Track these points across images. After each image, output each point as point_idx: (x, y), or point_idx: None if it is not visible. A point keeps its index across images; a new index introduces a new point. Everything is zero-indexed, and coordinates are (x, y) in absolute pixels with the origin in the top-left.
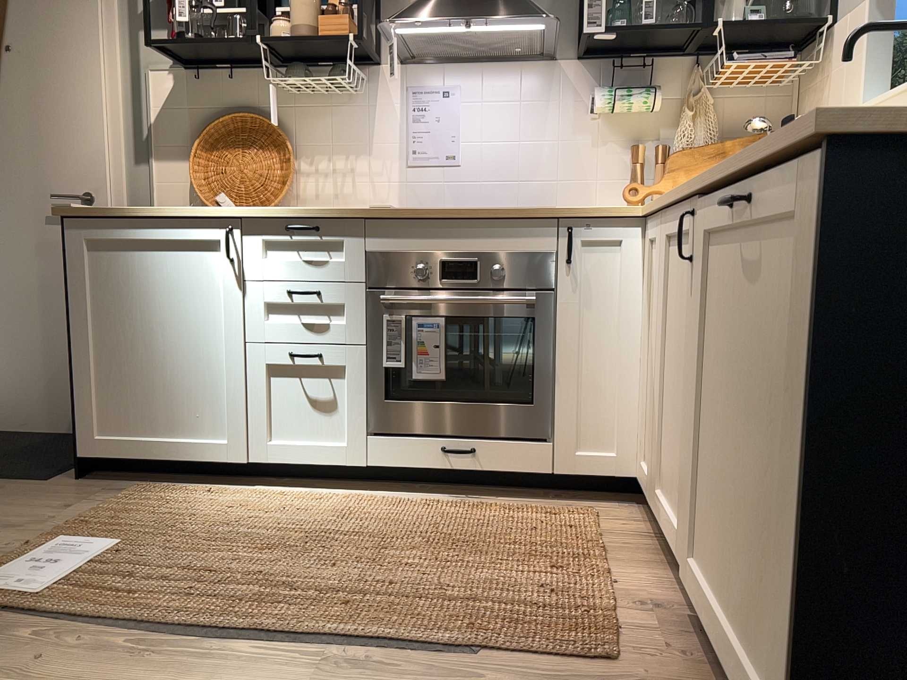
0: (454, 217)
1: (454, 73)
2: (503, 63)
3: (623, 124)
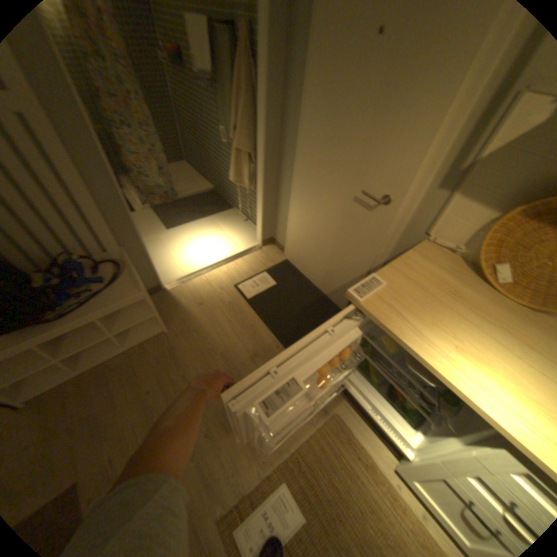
0: None
1: None
2: None
3: None
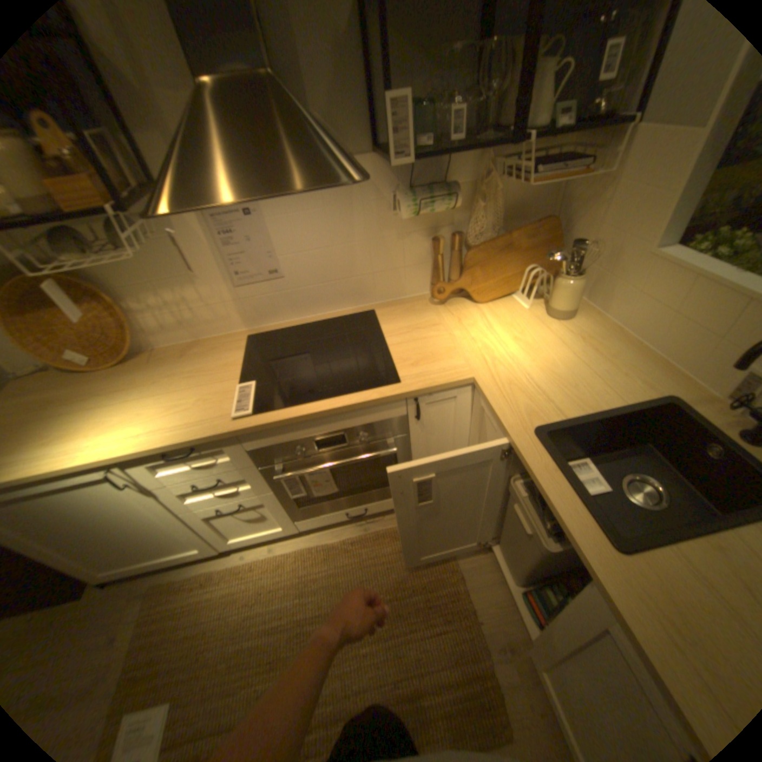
0: (315, 415)
1: None
2: None
3: (424, 213)
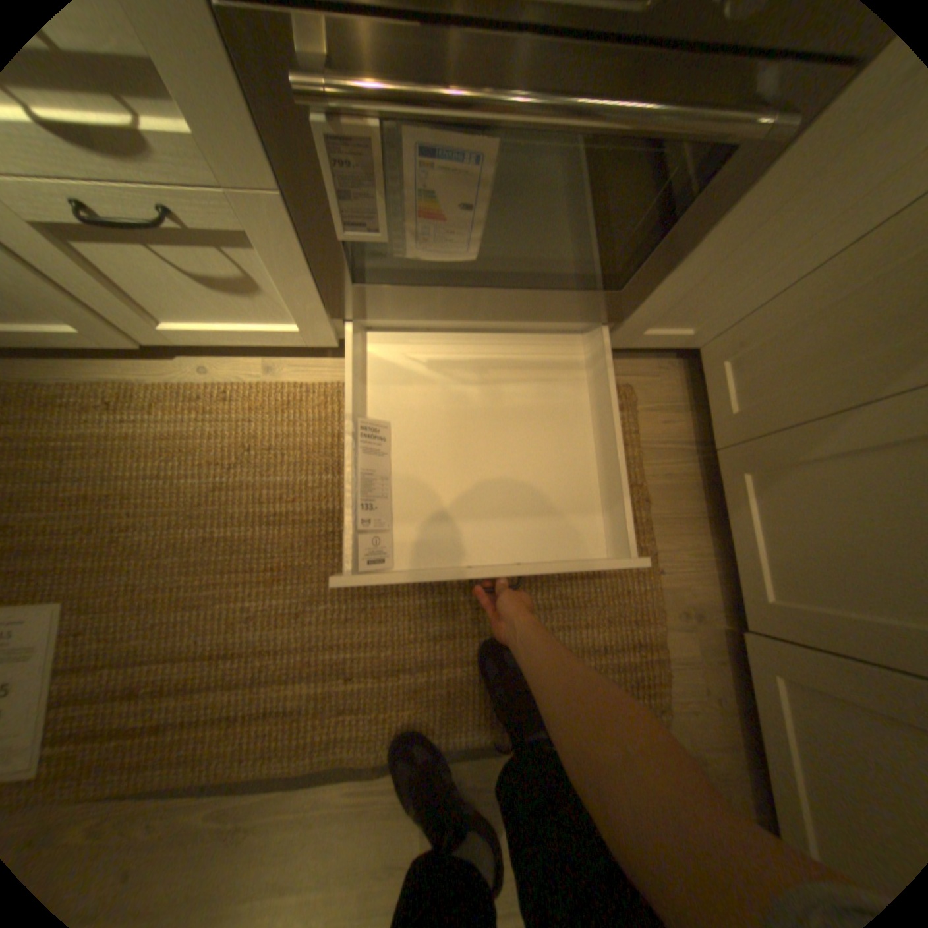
0: None
1: None
2: None
3: None
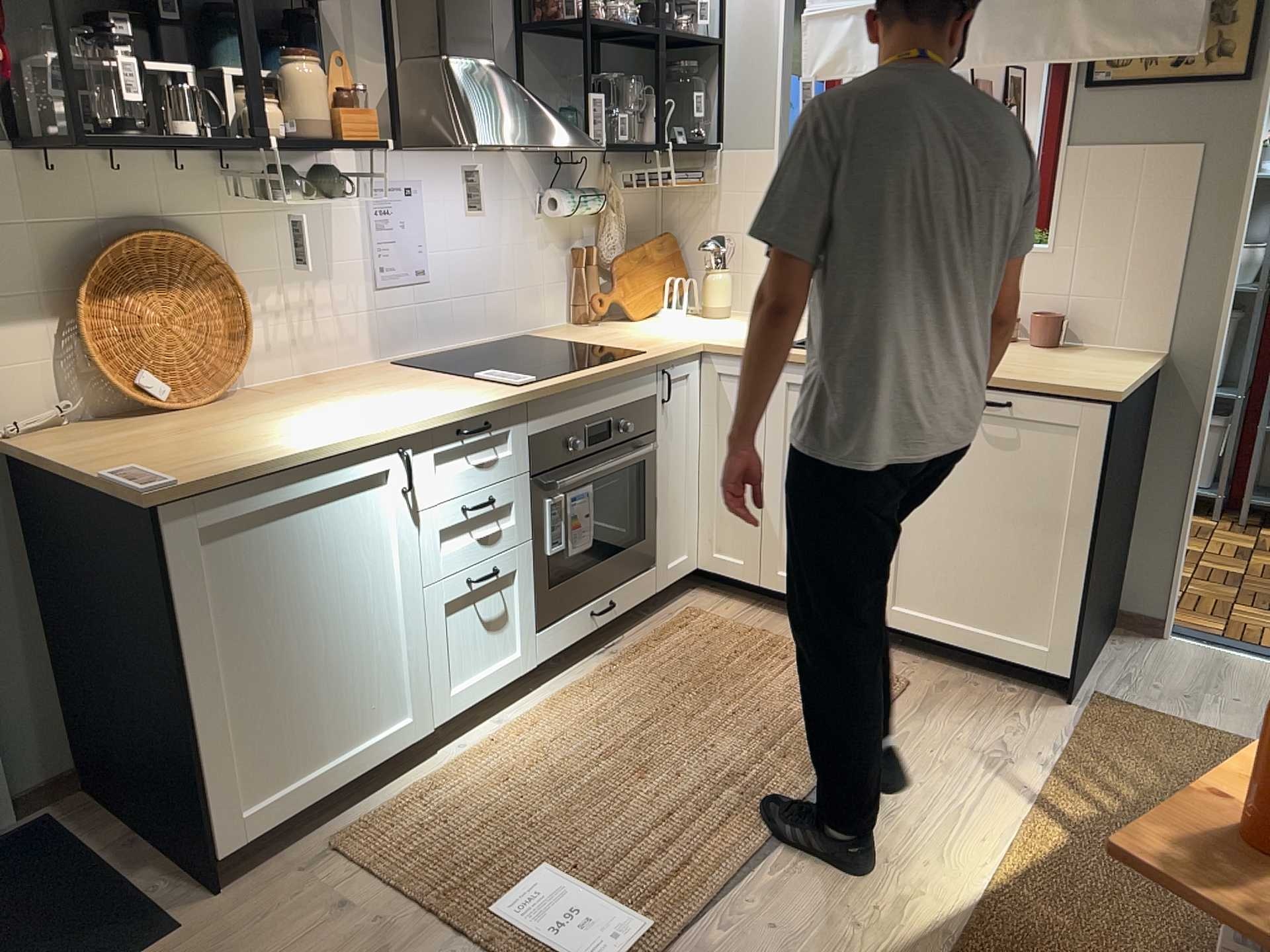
0: (596, 380)
1: (415, 163)
2: (449, 147)
3: (560, 222)
